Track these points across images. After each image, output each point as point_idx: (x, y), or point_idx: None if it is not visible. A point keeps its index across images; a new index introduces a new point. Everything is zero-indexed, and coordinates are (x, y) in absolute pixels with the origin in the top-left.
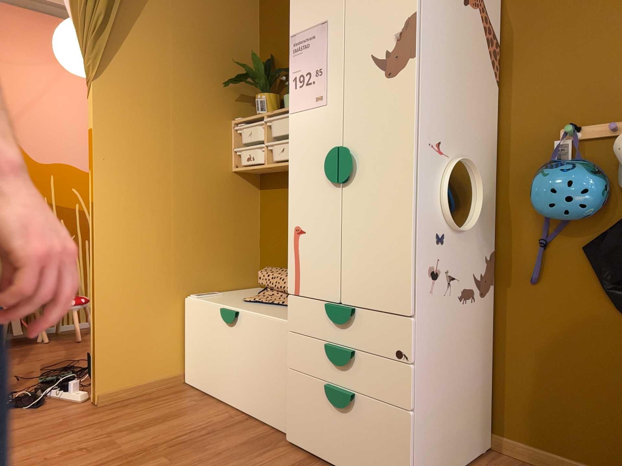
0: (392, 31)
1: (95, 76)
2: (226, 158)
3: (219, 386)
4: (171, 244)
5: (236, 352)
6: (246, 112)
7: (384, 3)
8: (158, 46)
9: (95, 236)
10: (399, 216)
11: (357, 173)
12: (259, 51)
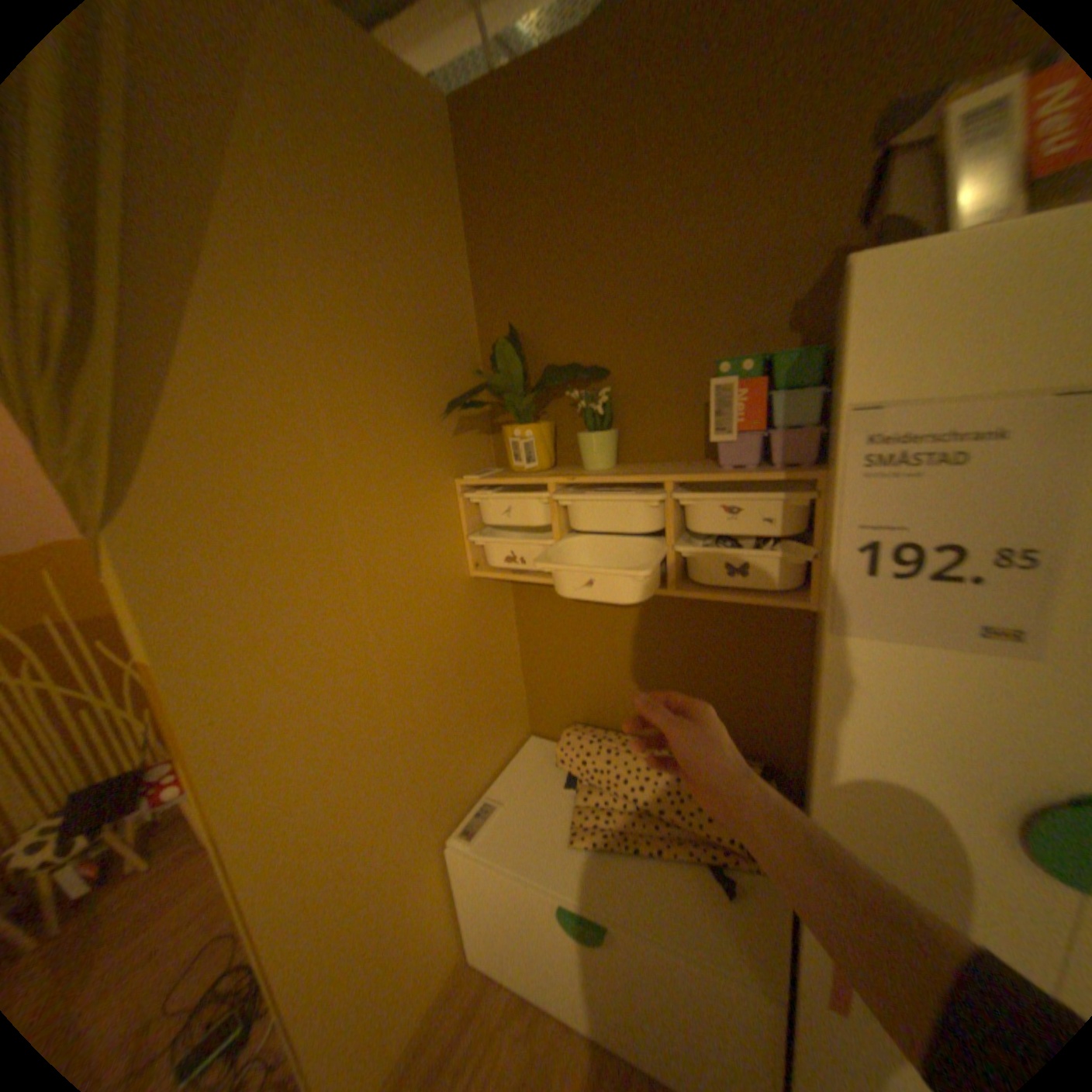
0: None
1: (105, 513)
2: (458, 558)
3: (563, 1004)
4: (403, 779)
5: (606, 979)
6: (473, 450)
7: None
8: (272, 355)
9: (247, 900)
10: None
11: None
12: (474, 311)
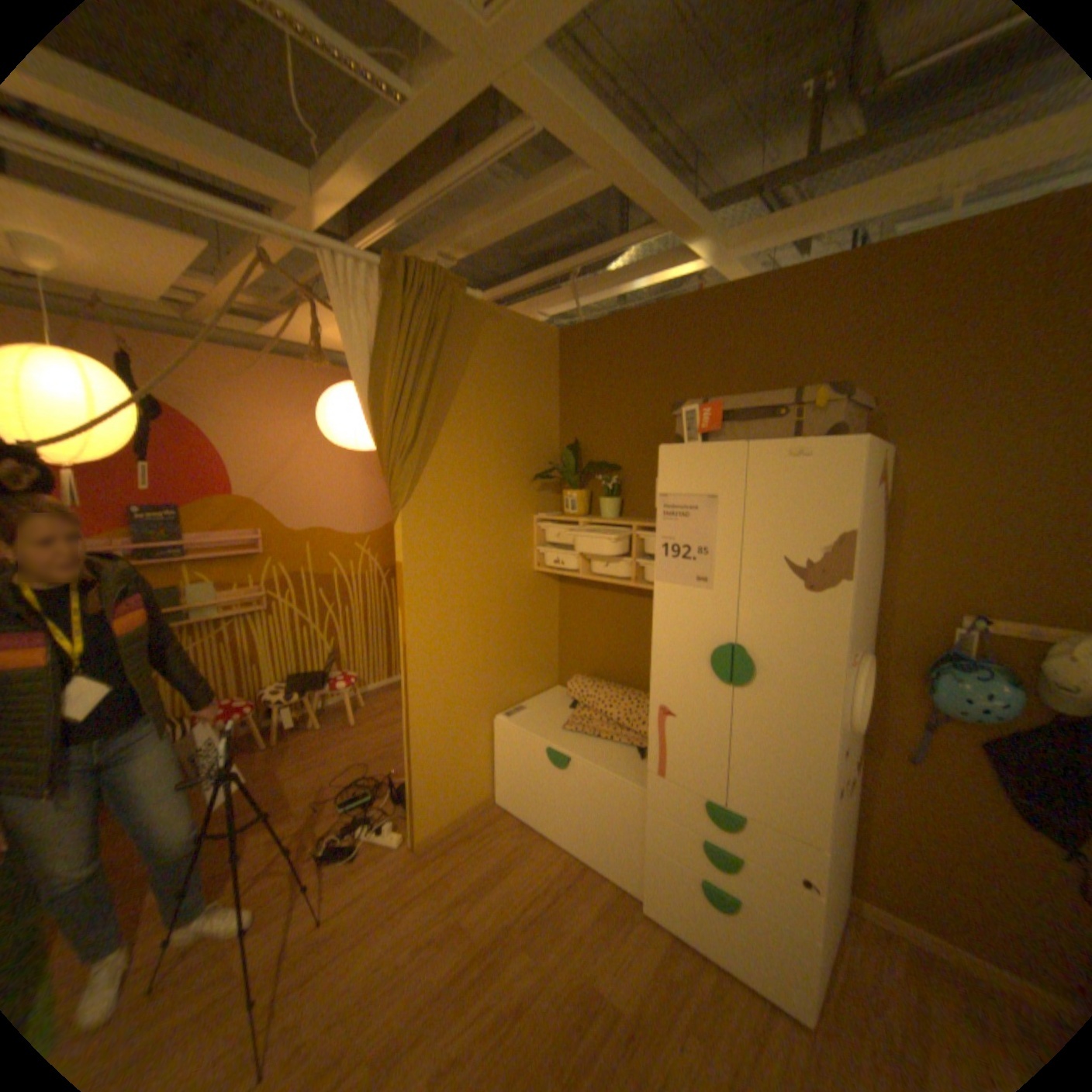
0: (817, 539)
1: (403, 504)
2: (528, 558)
3: (544, 822)
4: (479, 666)
5: (567, 797)
6: (546, 501)
7: (806, 502)
8: (462, 451)
9: (408, 681)
10: (816, 746)
11: (757, 681)
12: (558, 429)
